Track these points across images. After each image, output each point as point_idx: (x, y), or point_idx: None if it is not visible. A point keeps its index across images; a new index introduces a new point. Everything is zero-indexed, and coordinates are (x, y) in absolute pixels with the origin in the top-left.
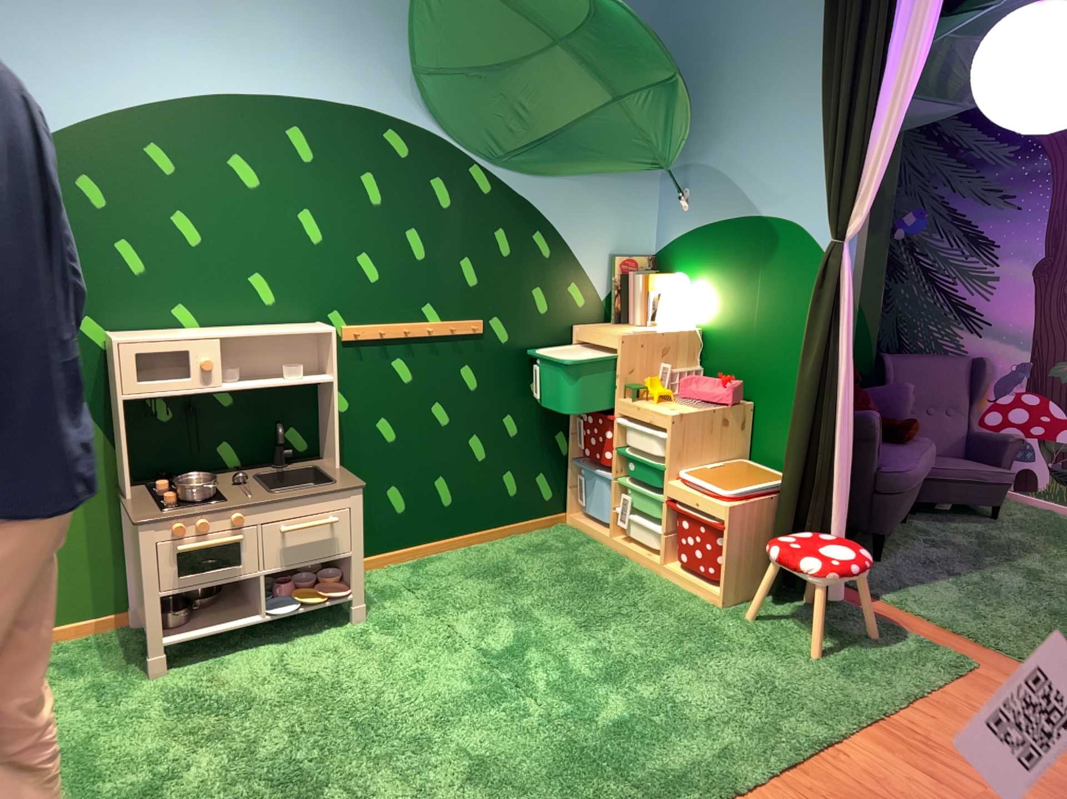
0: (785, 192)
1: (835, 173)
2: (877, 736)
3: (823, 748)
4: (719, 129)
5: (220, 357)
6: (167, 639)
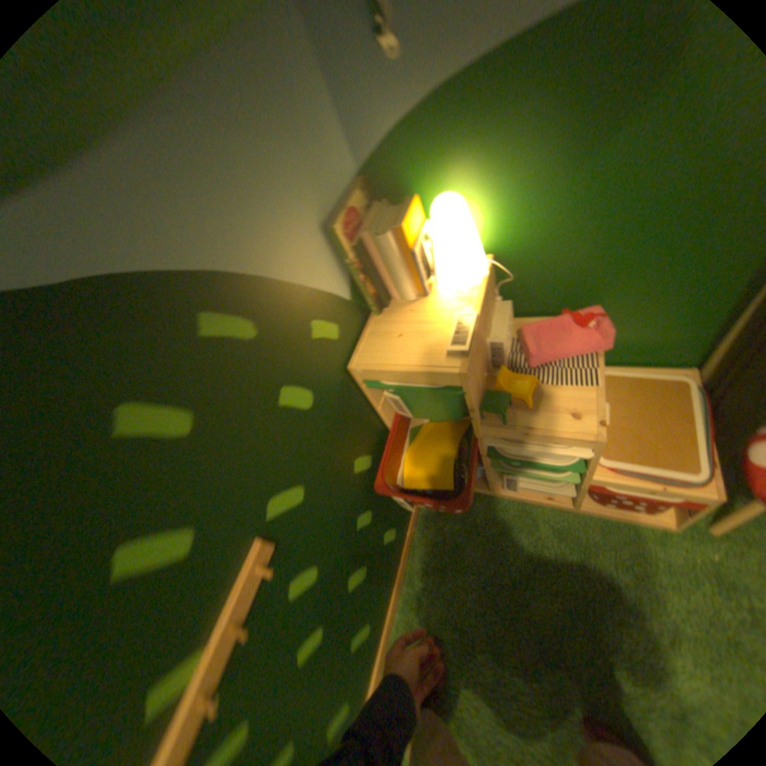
0: None
1: None
2: None
3: None
4: None
5: None
6: None
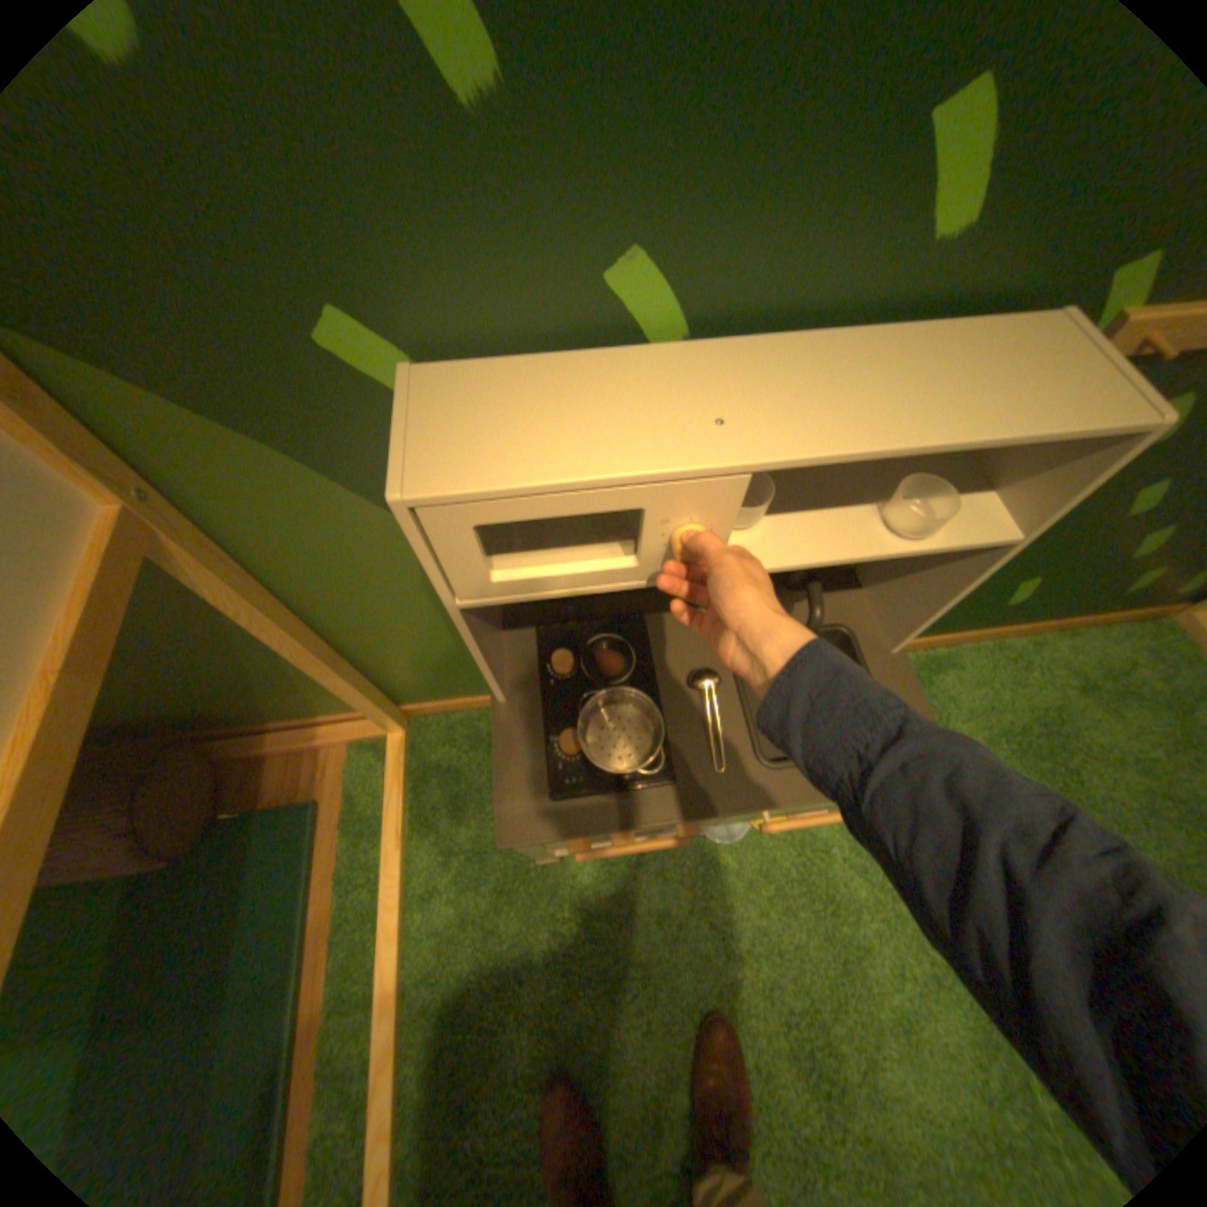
0: None
1: None
2: None
3: None
4: None
5: (737, 518)
6: None
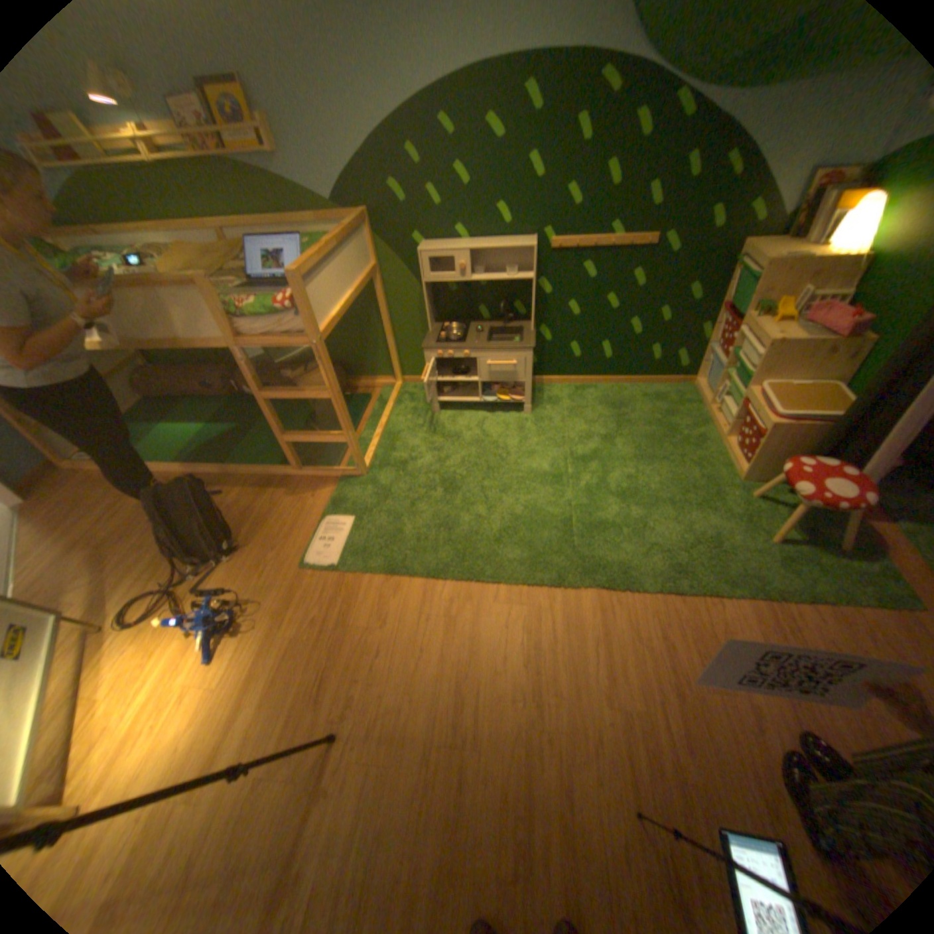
0: None
1: None
2: (759, 610)
3: (710, 596)
4: None
5: (468, 262)
6: (439, 400)
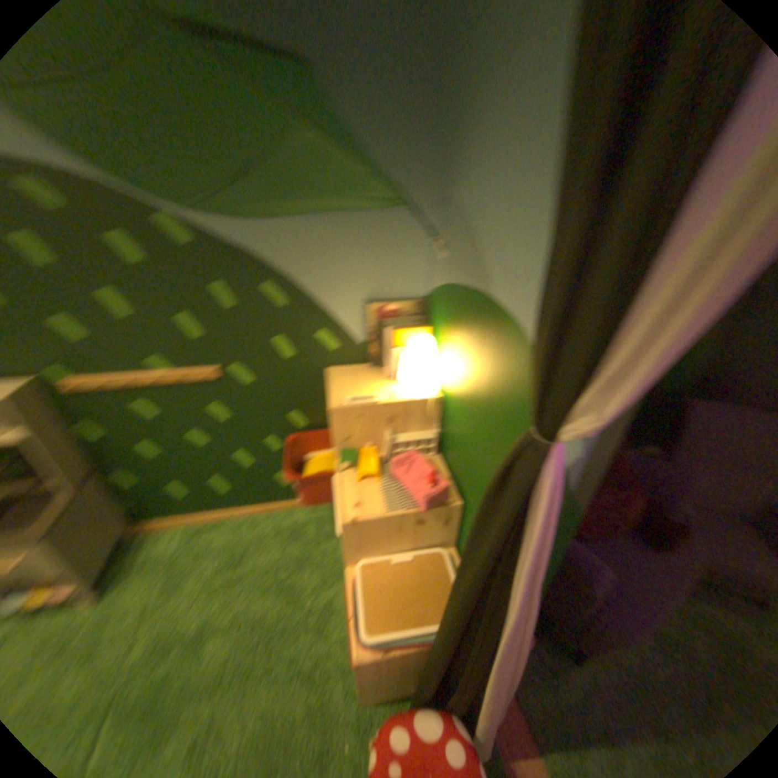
0: (521, 274)
1: (561, 295)
2: None
3: None
4: (471, 144)
5: None
6: None
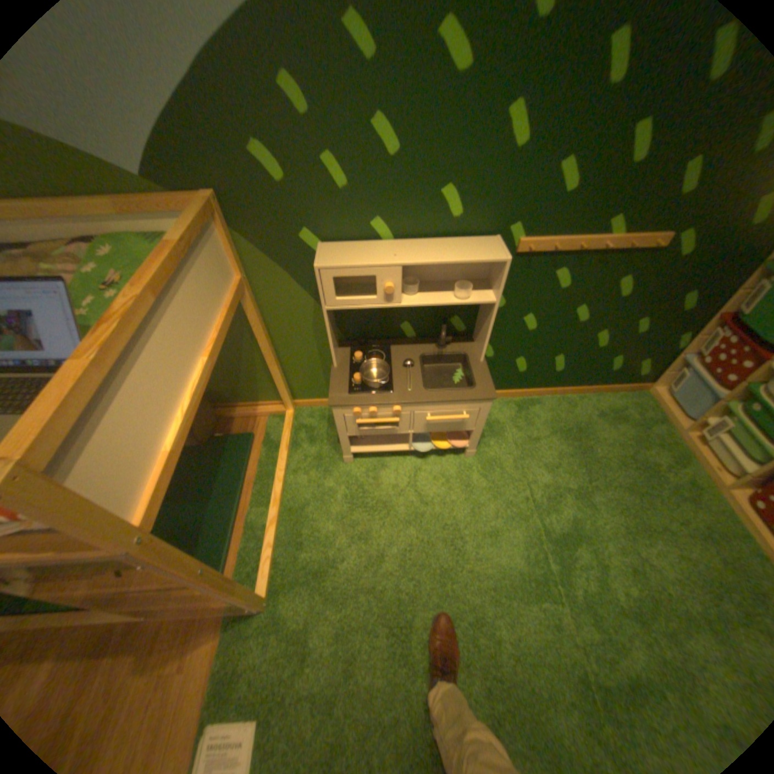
0: None
1: None
2: None
3: None
4: None
5: (400, 282)
6: (353, 449)
